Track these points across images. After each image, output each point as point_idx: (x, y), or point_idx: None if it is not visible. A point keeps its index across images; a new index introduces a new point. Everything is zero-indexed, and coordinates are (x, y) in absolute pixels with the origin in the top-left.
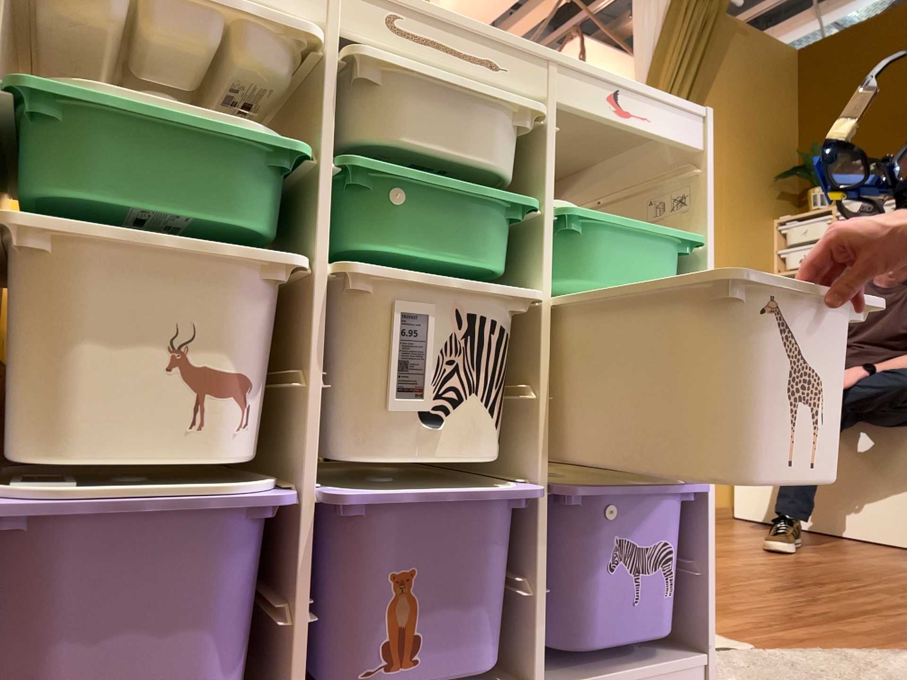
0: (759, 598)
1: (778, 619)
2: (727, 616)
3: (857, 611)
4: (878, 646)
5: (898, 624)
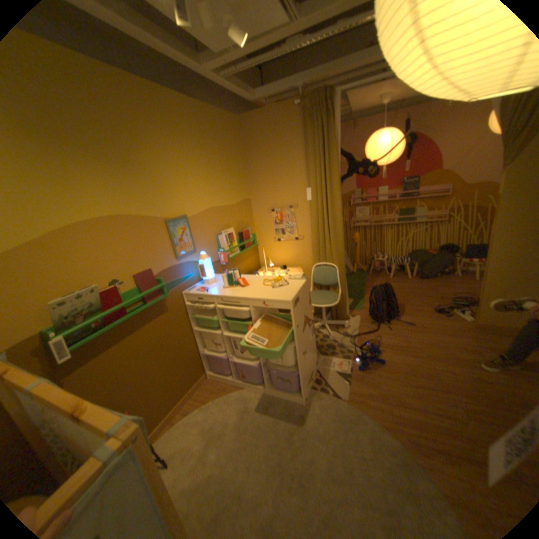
0: (396, 389)
1: (379, 399)
2: (367, 389)
3: (417, 412)
4: (382, 423)
5: (416, 423)
